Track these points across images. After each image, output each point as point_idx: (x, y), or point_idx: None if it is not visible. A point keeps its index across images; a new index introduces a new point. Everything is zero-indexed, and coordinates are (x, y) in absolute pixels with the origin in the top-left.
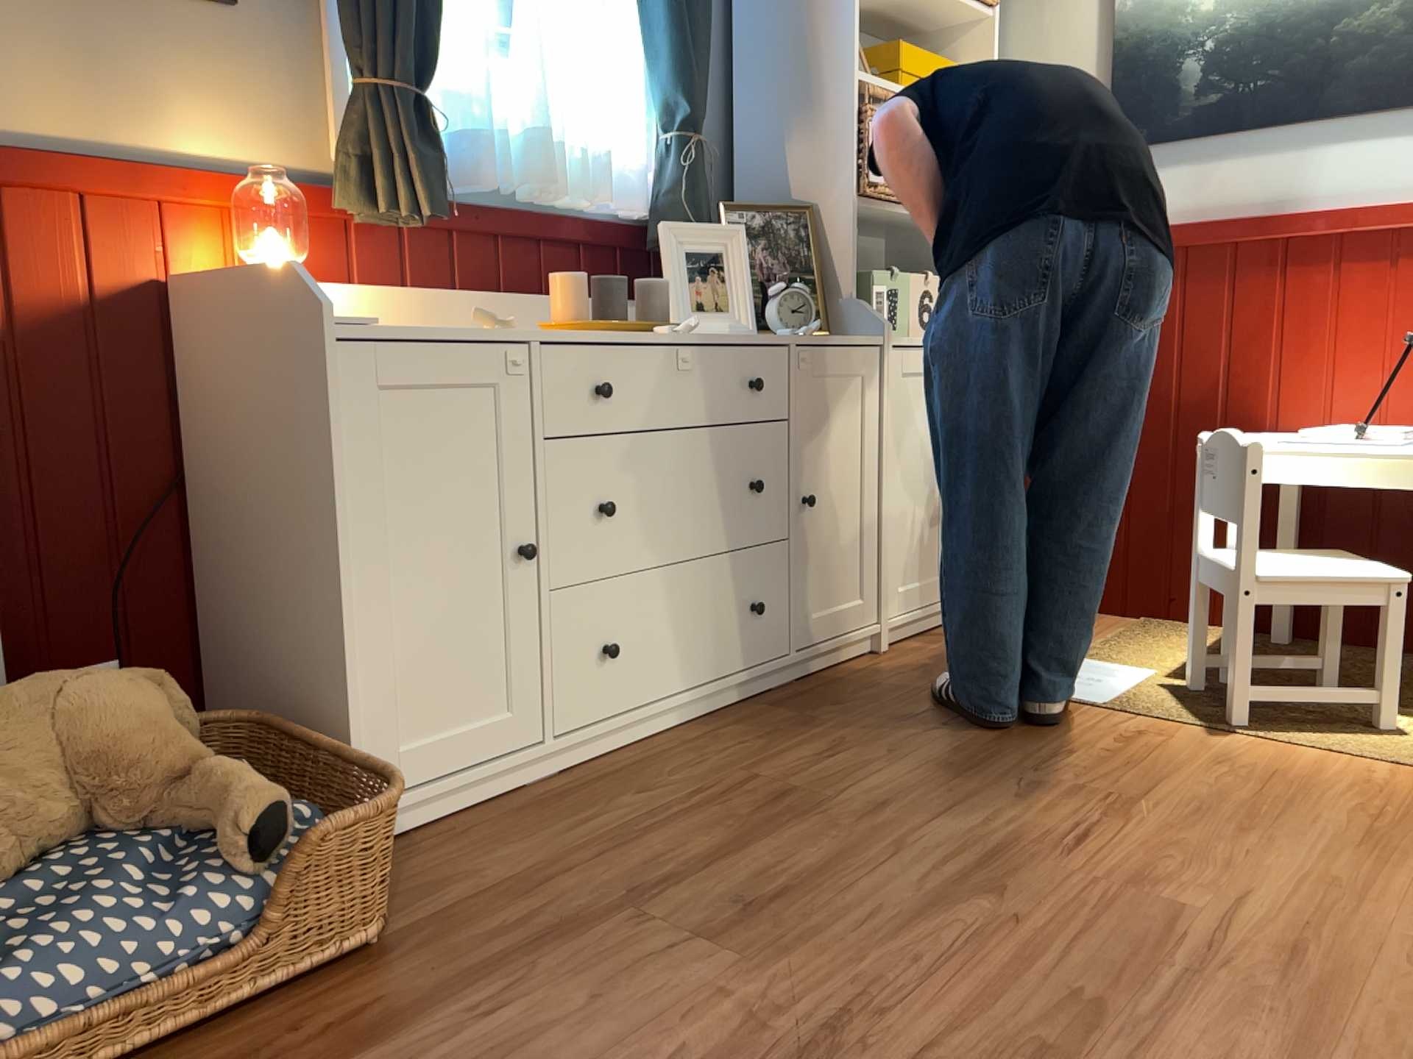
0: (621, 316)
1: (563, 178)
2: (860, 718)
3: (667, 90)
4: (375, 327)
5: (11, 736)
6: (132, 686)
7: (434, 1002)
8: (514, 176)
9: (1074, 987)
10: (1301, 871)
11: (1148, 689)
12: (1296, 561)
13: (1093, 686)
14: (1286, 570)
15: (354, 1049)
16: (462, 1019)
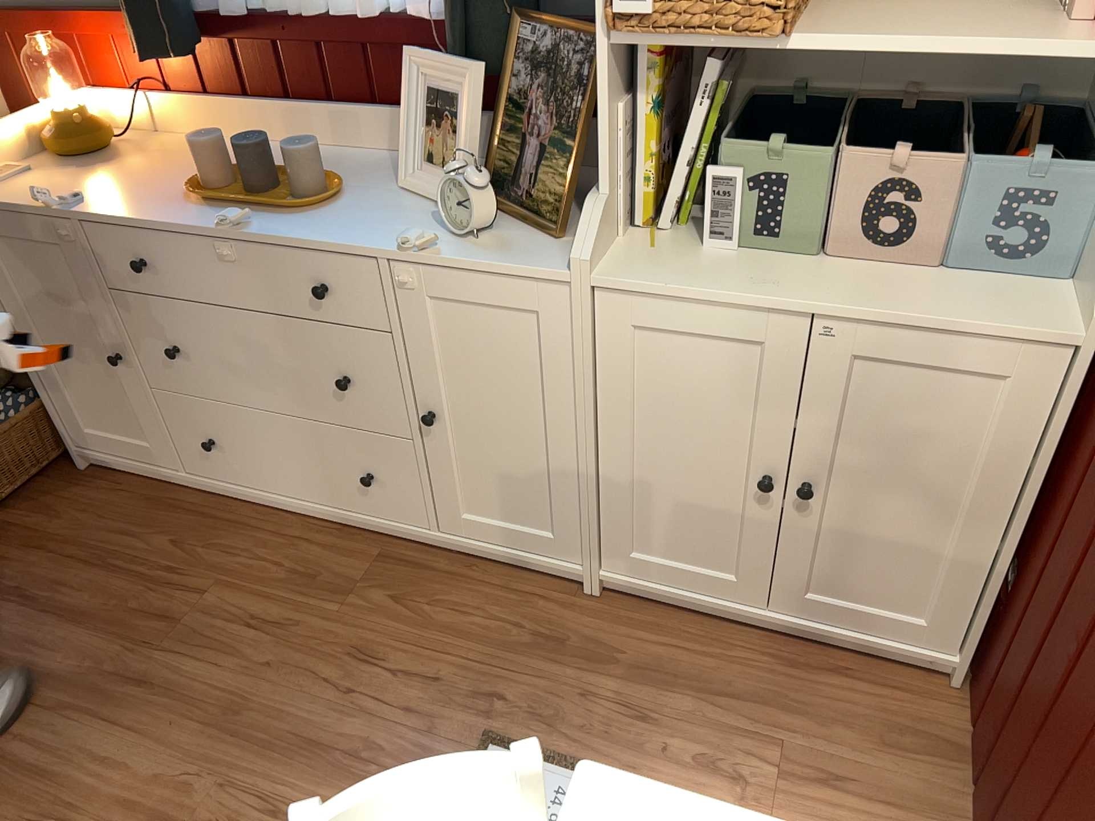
0: (260, 184)
1: None
2: (365, 619)
3: None
4: (11, 195)
5: None
6: None
7: None
8: None
9: None
10: None
11: None
12: None
13: None
14: None
15: None
16: None
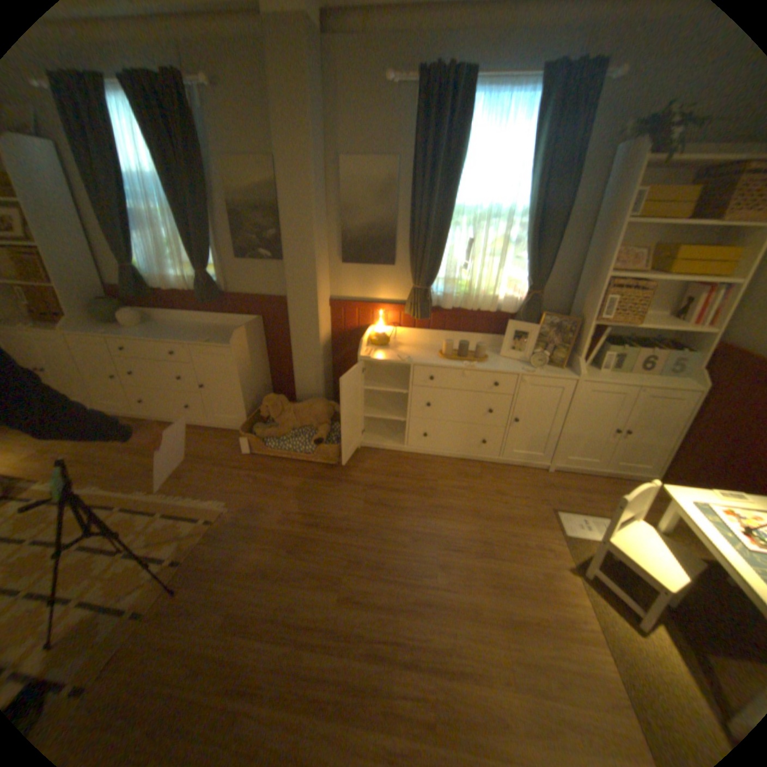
0: (463, 354)
1: (484, 301)
2: (492, 486)
3: (527, 276)
4: (375, 356)
5: (306, 409)
6: (325, 407)
7: (327, 480)
8: (462, 303)
9: (386, 564)
10: (480, 605)
11: (598, 547)
12: (657, 552)
13: (581, 530)
14: (634, 550)
15: (313, 478)
16: (325, 485)
